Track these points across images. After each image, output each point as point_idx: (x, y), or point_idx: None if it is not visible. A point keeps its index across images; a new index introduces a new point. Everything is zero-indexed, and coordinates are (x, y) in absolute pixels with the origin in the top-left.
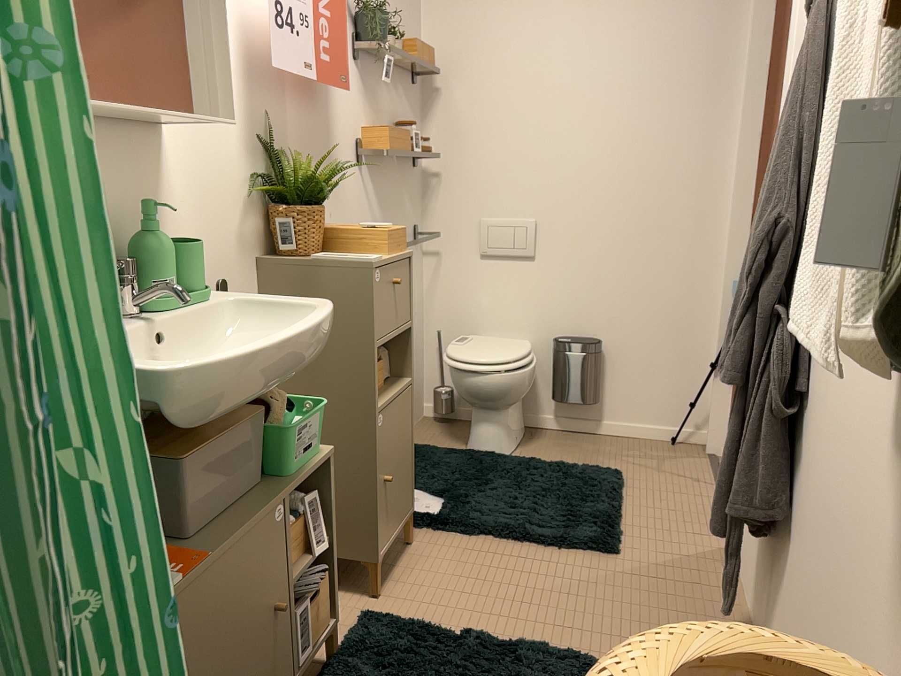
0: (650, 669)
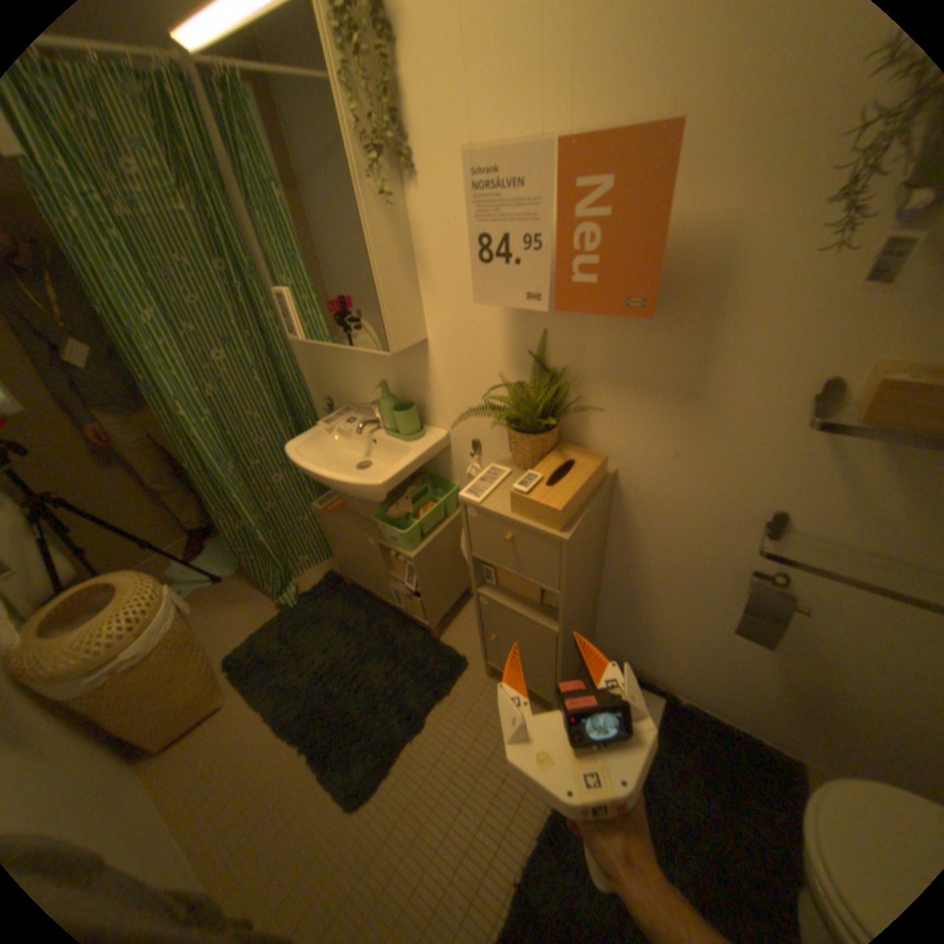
0: (120, 588)
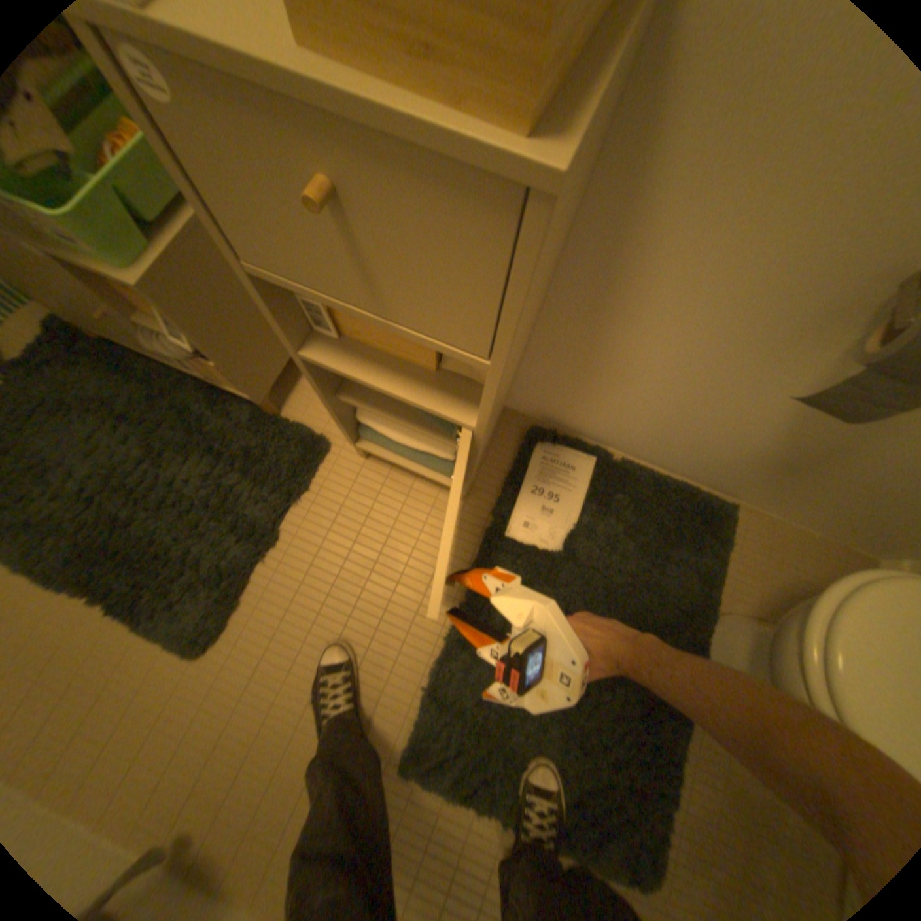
0: None
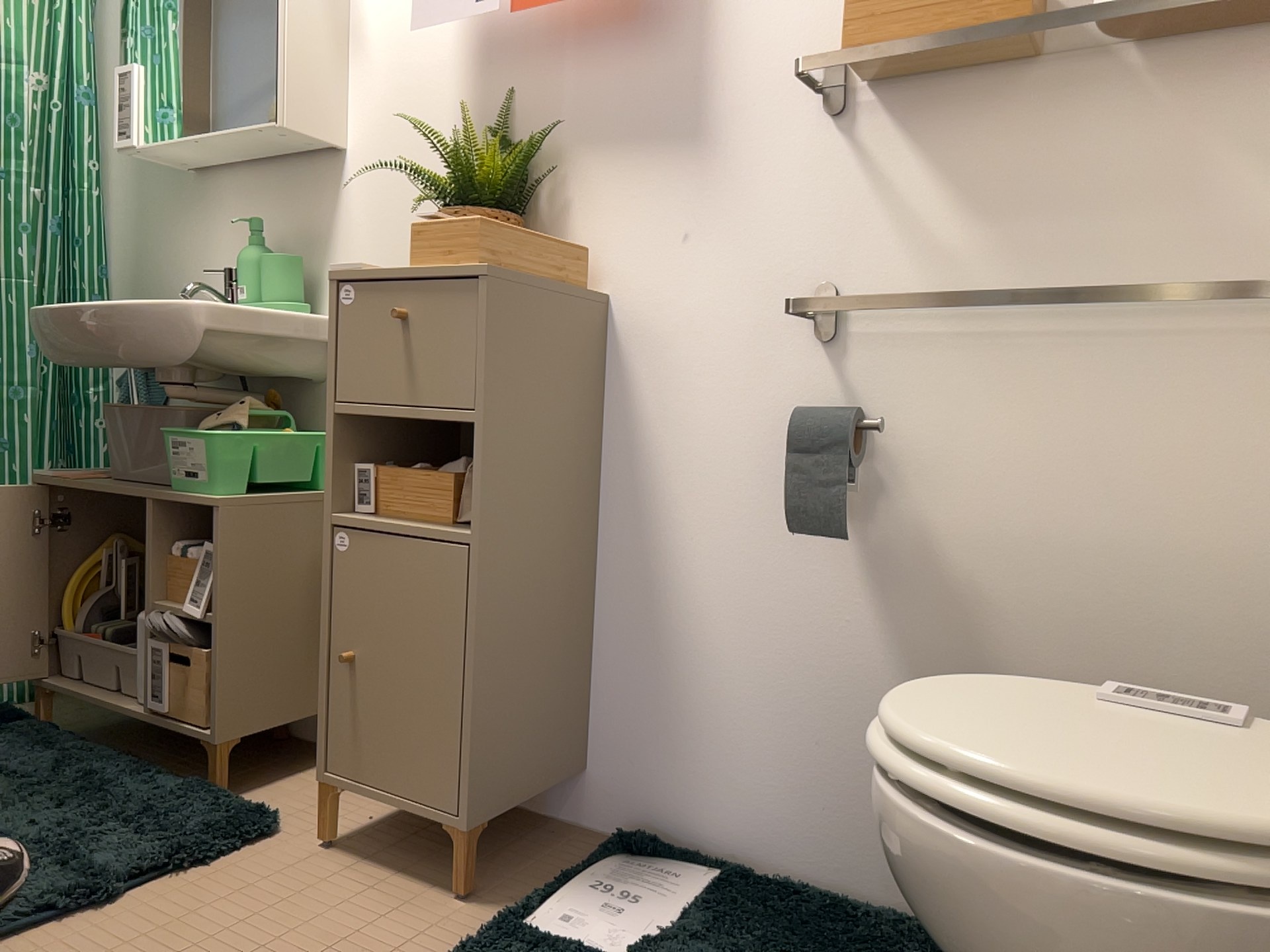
0: None
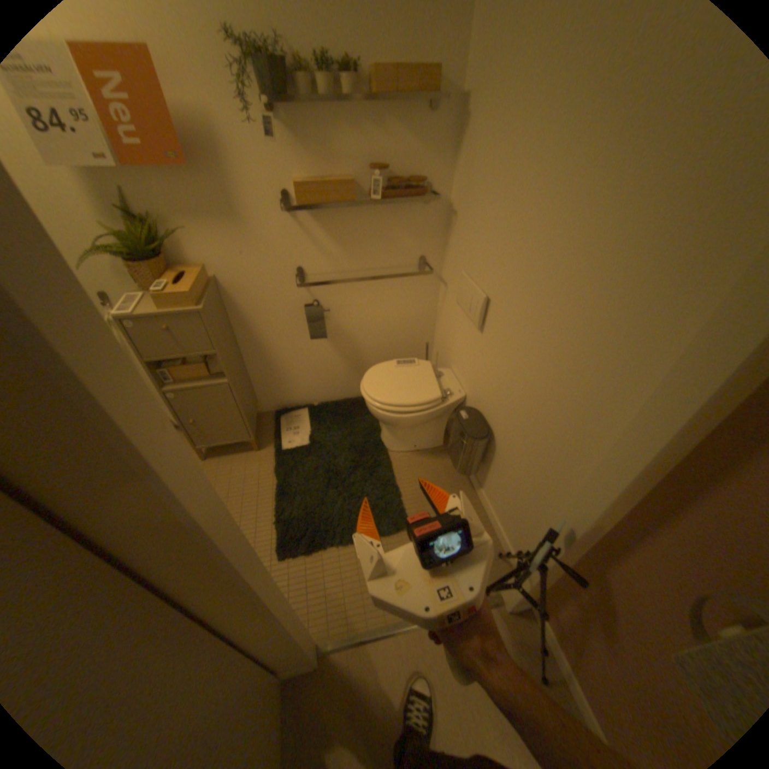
0: None
